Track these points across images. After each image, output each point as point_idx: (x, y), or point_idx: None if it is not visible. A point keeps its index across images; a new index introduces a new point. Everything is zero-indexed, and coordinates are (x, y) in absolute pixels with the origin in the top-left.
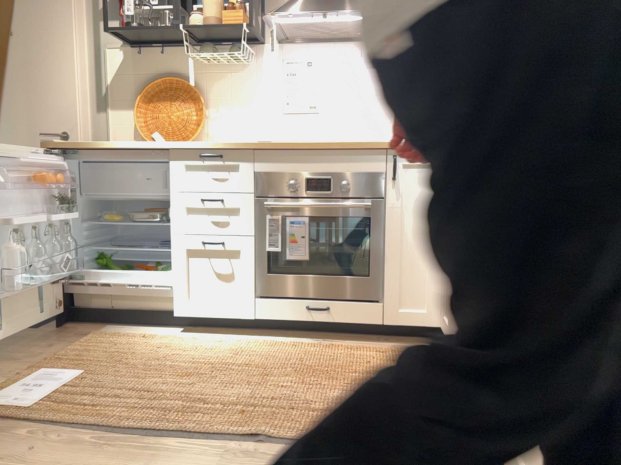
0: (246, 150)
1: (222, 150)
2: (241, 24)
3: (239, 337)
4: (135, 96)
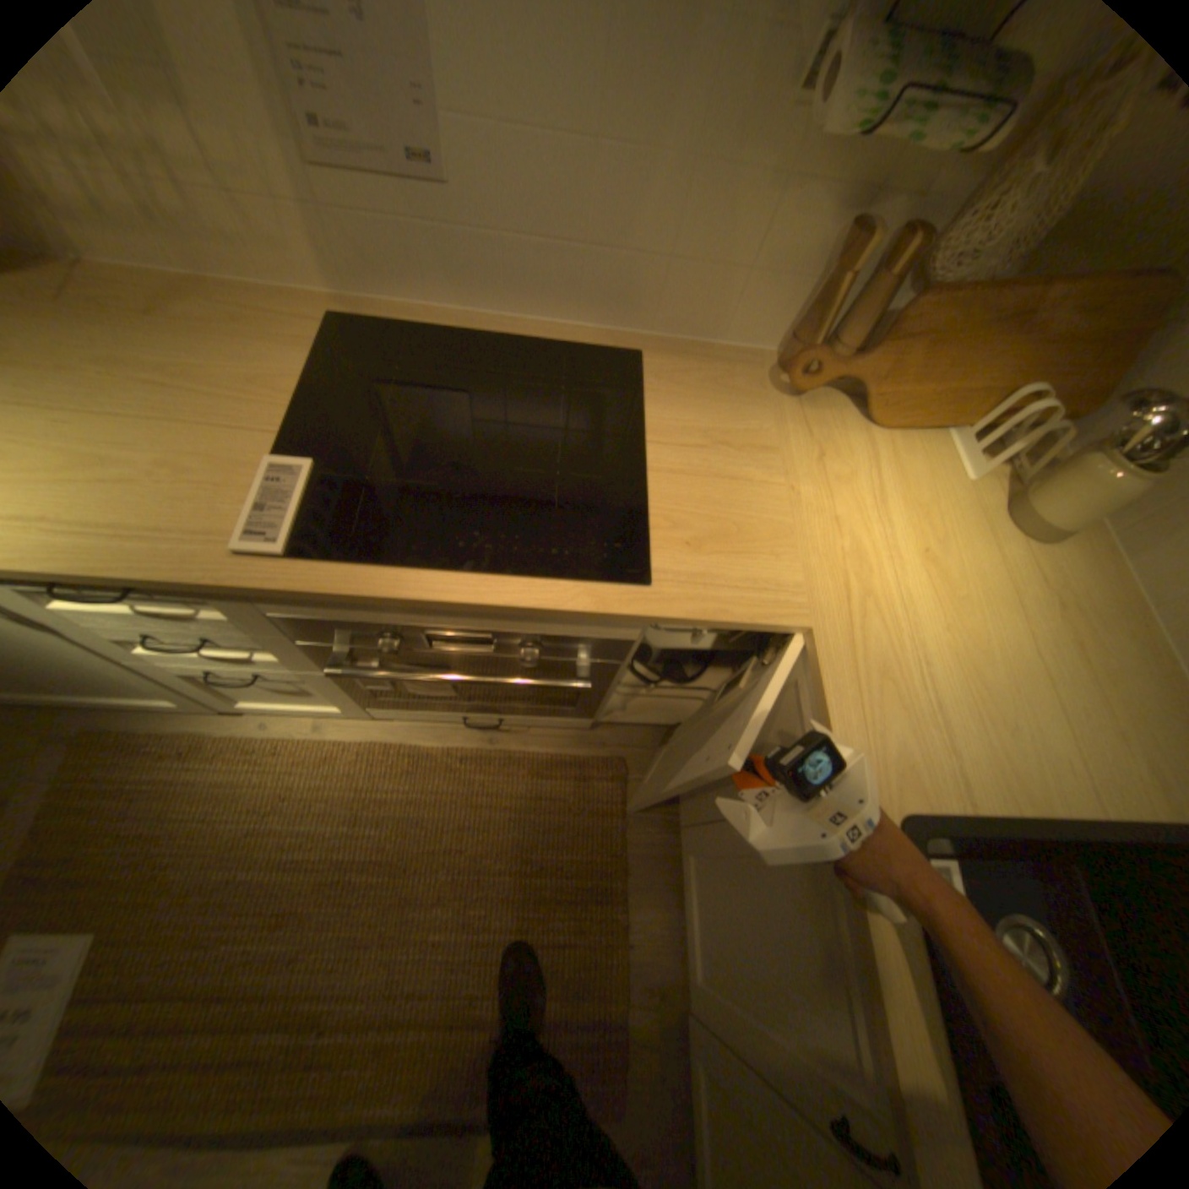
0: (206, 590)
1: (119, 584)
2: None
3: (353, 722)
4: None
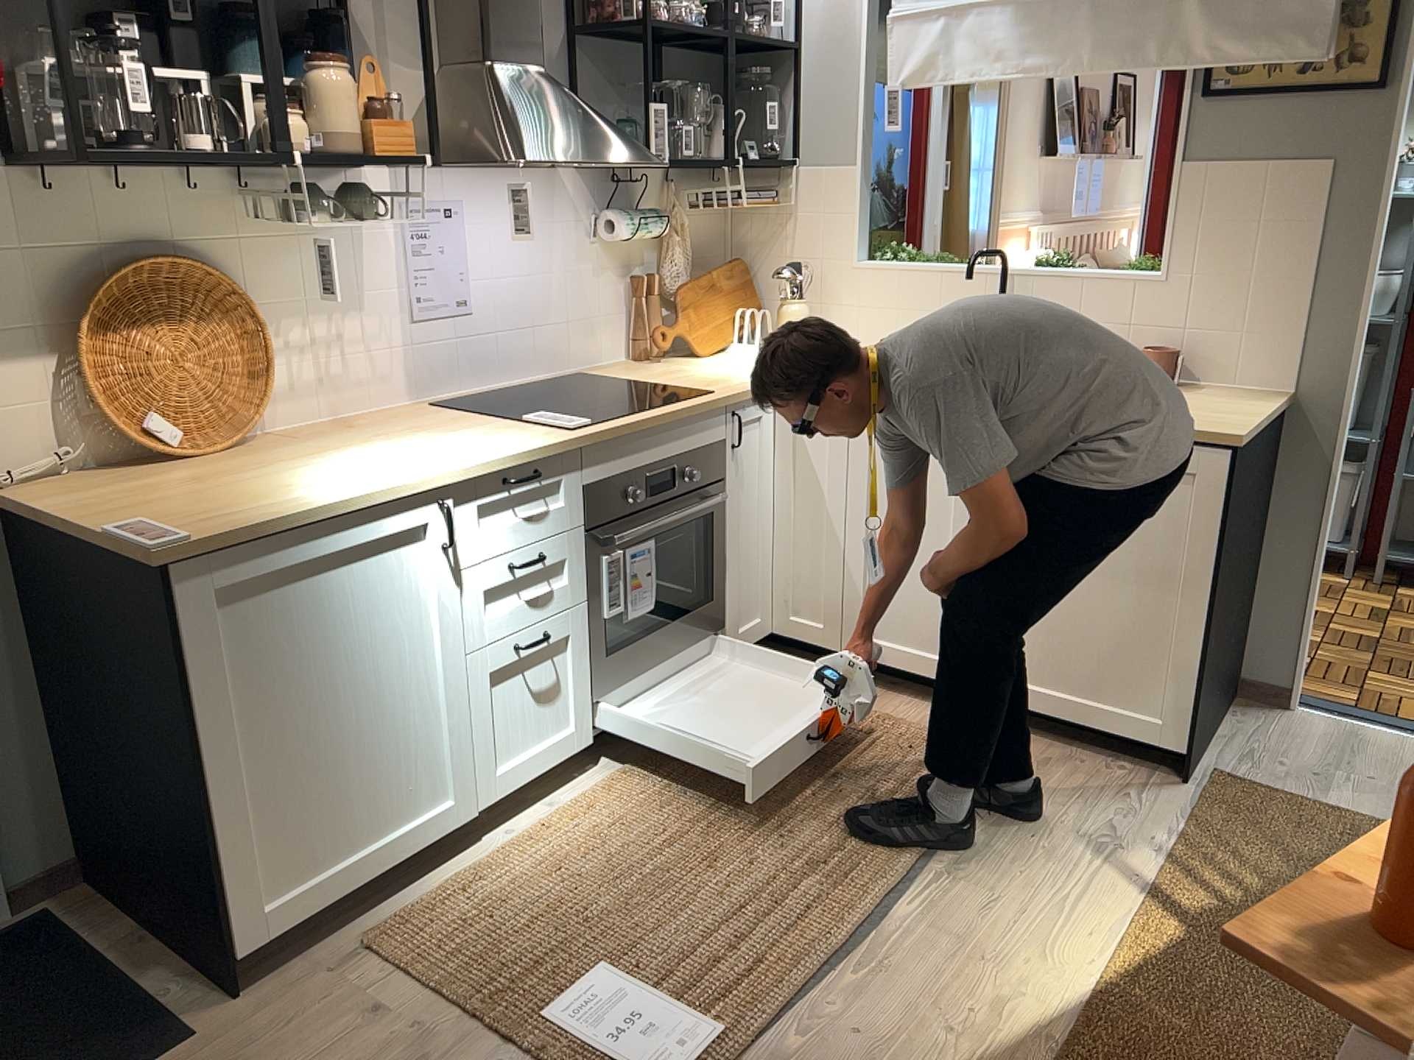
0: (573, 450)
1: (540, 459)
2: (411, 154)
3: (571, 785)
4: (44, 318)
